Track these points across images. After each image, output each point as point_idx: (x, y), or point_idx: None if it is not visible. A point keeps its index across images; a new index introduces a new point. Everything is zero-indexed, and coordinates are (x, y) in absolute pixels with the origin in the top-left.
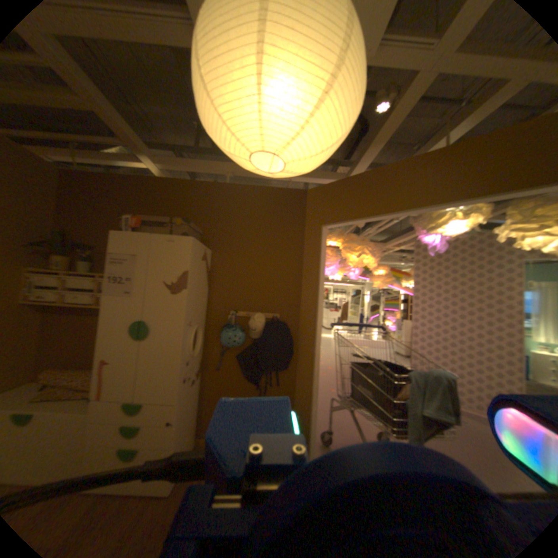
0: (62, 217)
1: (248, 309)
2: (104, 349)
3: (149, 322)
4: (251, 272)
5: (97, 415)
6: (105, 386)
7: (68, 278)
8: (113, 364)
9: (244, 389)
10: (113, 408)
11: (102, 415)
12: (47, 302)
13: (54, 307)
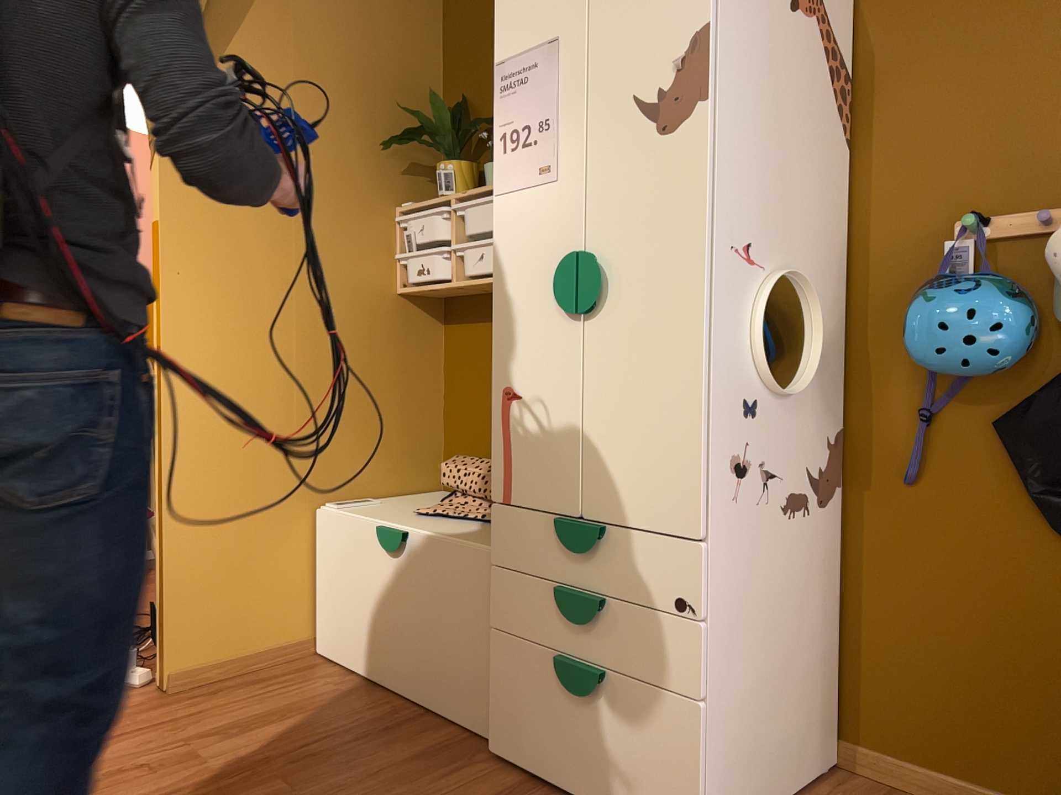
0: (460, 66)
1: (1053, 195)
2: (514, 349)
3: (610, 246)
4: (1056, 17)
5: (513, 543)
6: (522, 457)
7: (469, 204)
8: (535, 392)
9: (1054, 573)
10: (545, 527)
11: (522, 545)
12: (441, 278)
13: (466, 302)
